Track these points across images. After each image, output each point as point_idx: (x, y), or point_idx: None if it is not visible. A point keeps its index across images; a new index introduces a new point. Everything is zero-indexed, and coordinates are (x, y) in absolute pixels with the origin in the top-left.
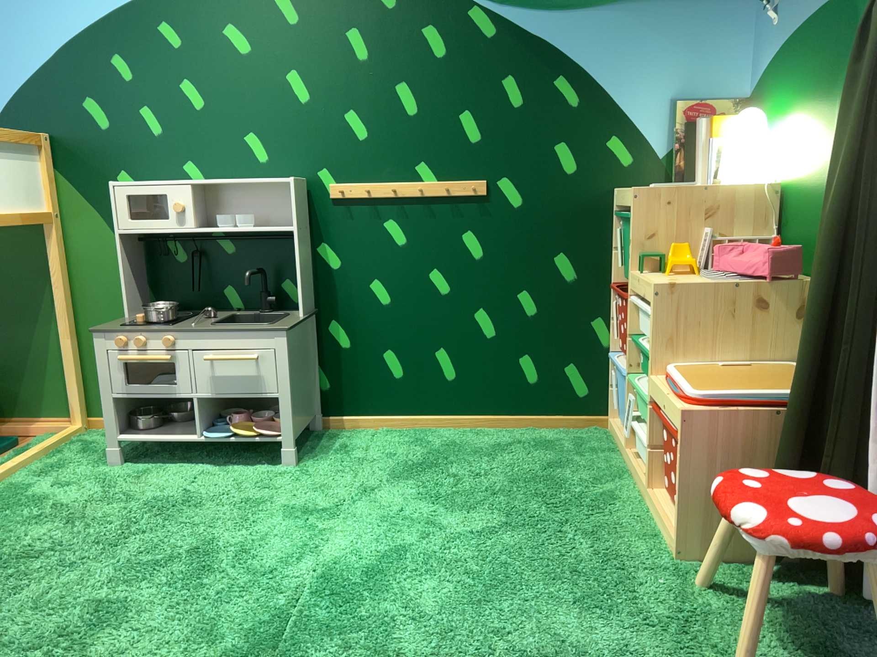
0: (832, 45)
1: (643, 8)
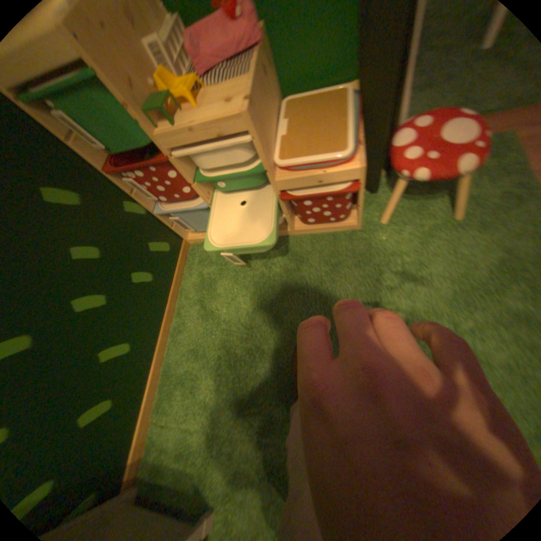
0: None
1: None
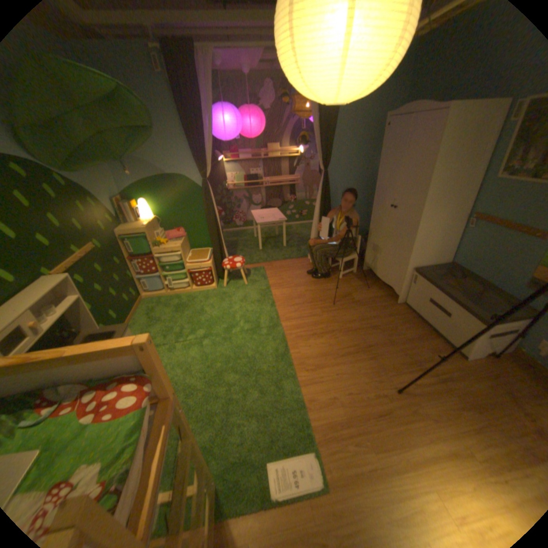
0: (165, 185)
1: (91, 169)
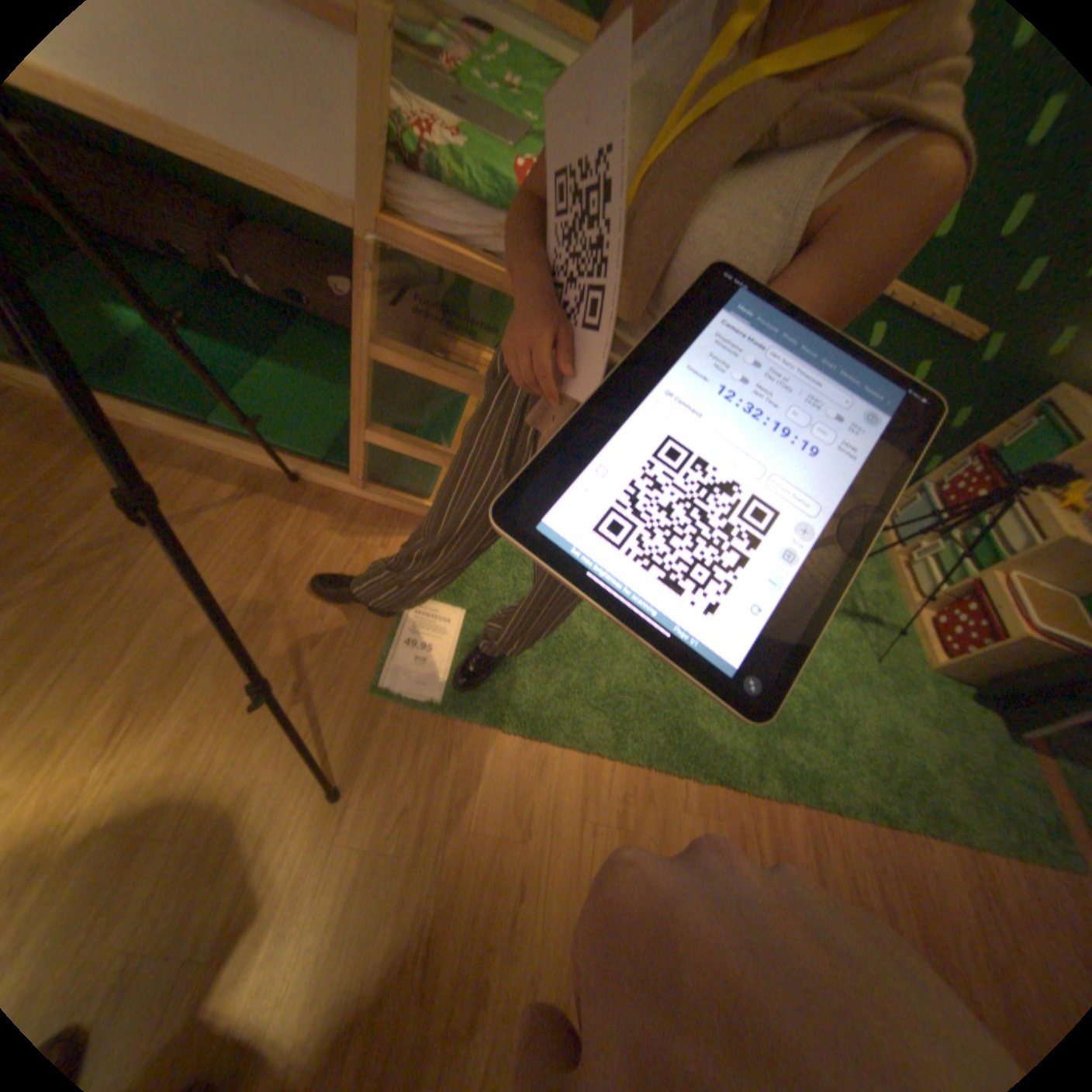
0: None
1: None
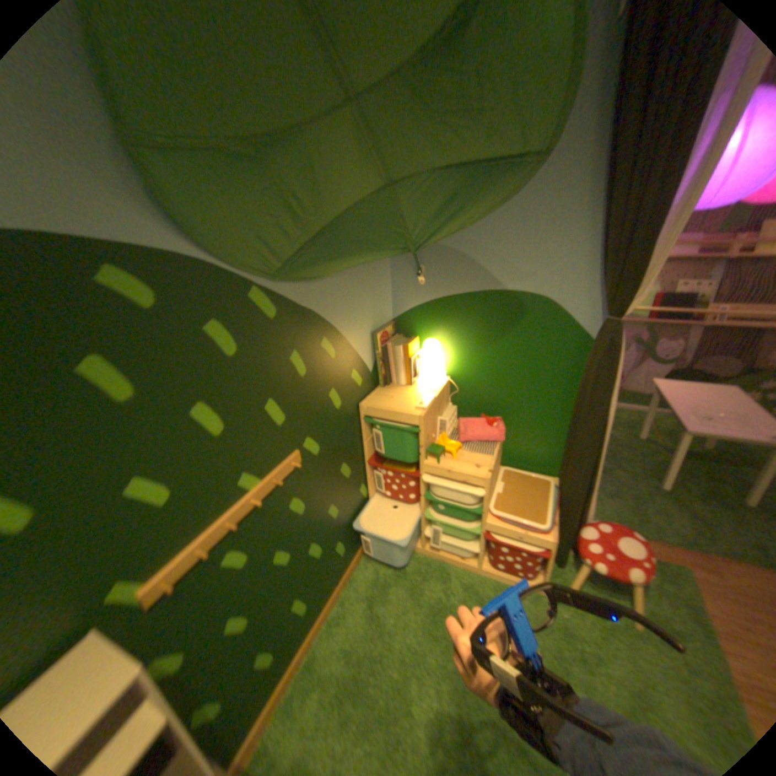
0: (496, 314)
1: (355, 270)
